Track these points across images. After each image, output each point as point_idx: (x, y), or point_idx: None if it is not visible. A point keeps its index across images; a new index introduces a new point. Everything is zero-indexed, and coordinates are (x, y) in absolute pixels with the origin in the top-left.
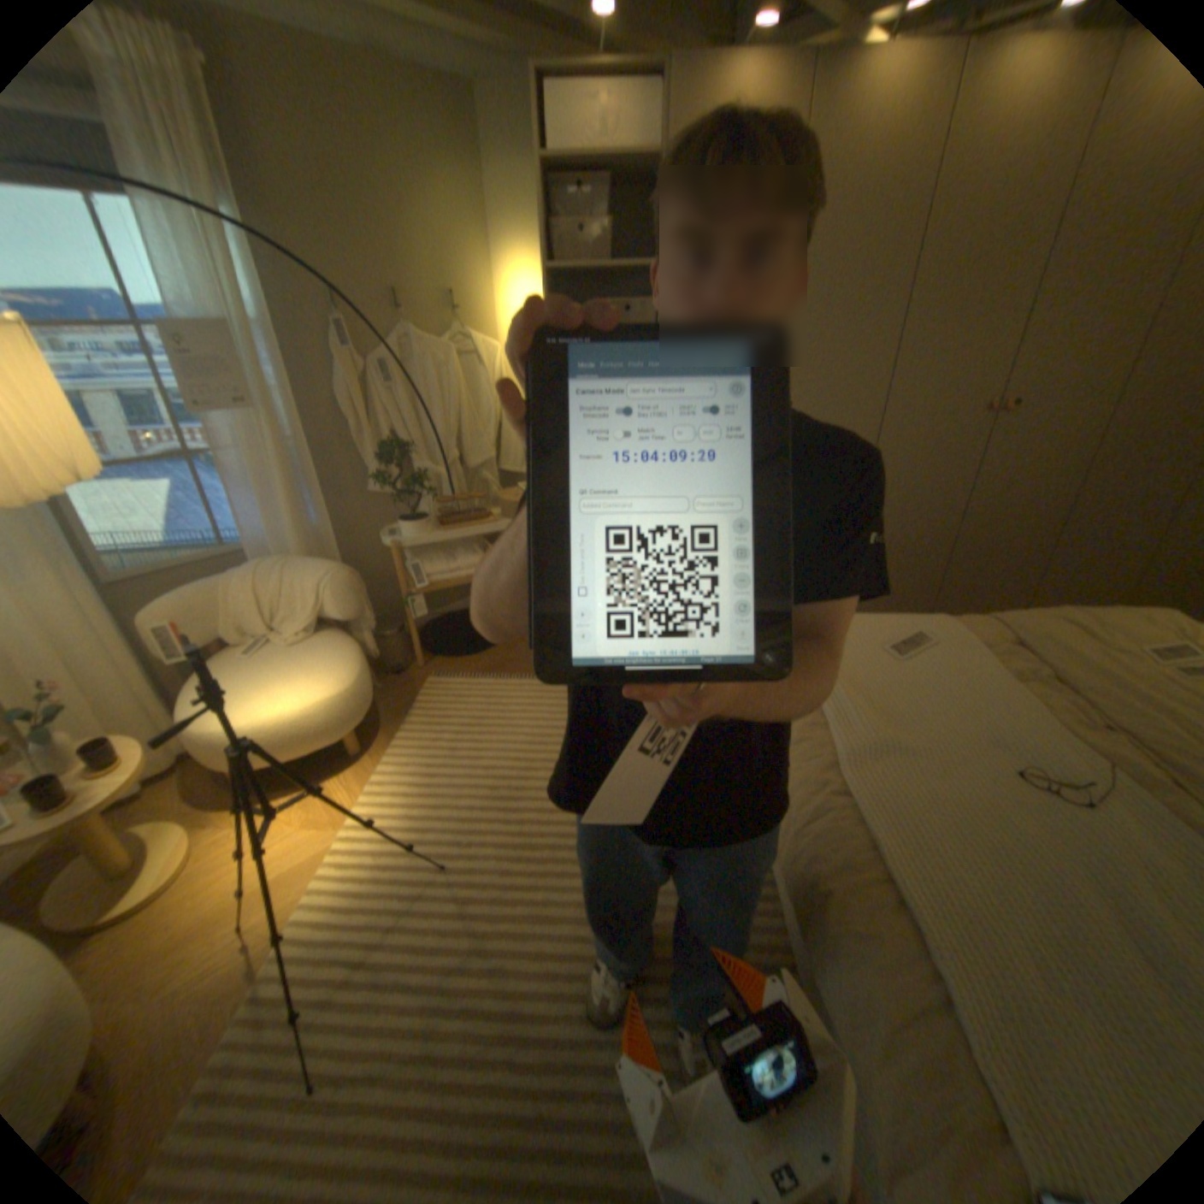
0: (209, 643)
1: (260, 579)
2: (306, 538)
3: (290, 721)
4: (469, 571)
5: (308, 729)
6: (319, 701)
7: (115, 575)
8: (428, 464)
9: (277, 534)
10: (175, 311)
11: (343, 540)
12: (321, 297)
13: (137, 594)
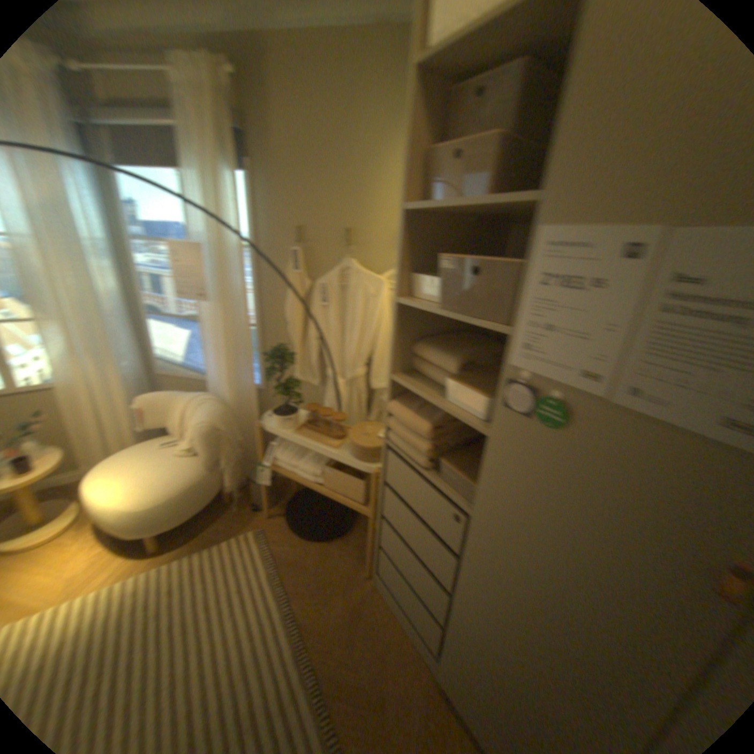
0: (163, 429)
1: (189, 407)
2: (239, 392)
3: (96, 511)
4: (305, 475)
5: (103, 523)
6: (113, 511)
7: (161, 372)
8: (341, 372)
9: (222, 383)
10: (193, 237)
11: (275, 401)
12: (292, 233)
13: (168, 386)
